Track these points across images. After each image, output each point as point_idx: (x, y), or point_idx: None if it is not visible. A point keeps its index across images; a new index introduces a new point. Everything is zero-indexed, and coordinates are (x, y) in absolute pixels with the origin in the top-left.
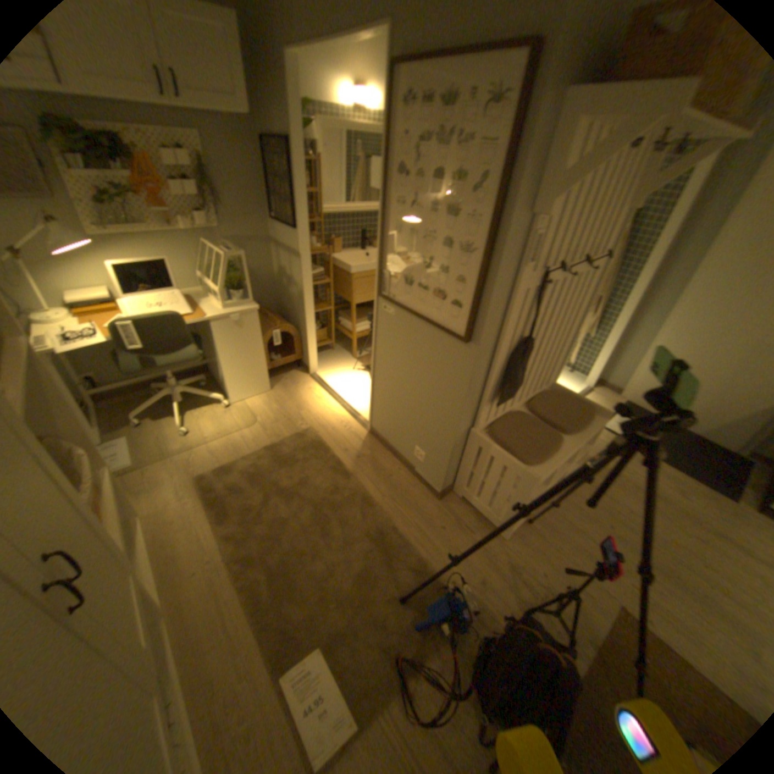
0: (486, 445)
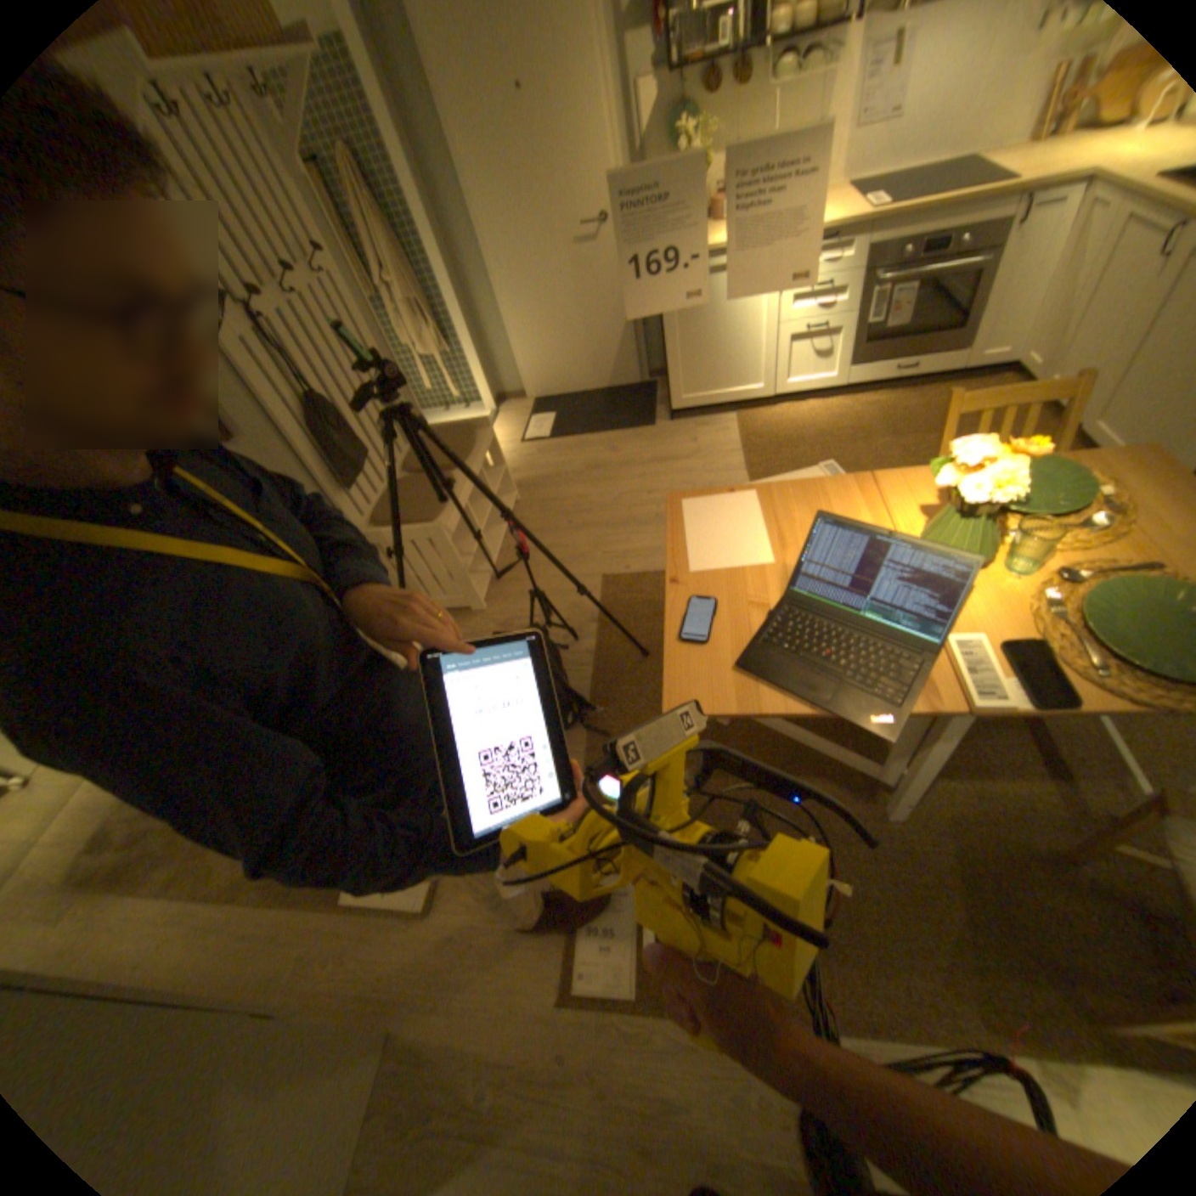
0: (380, 537)
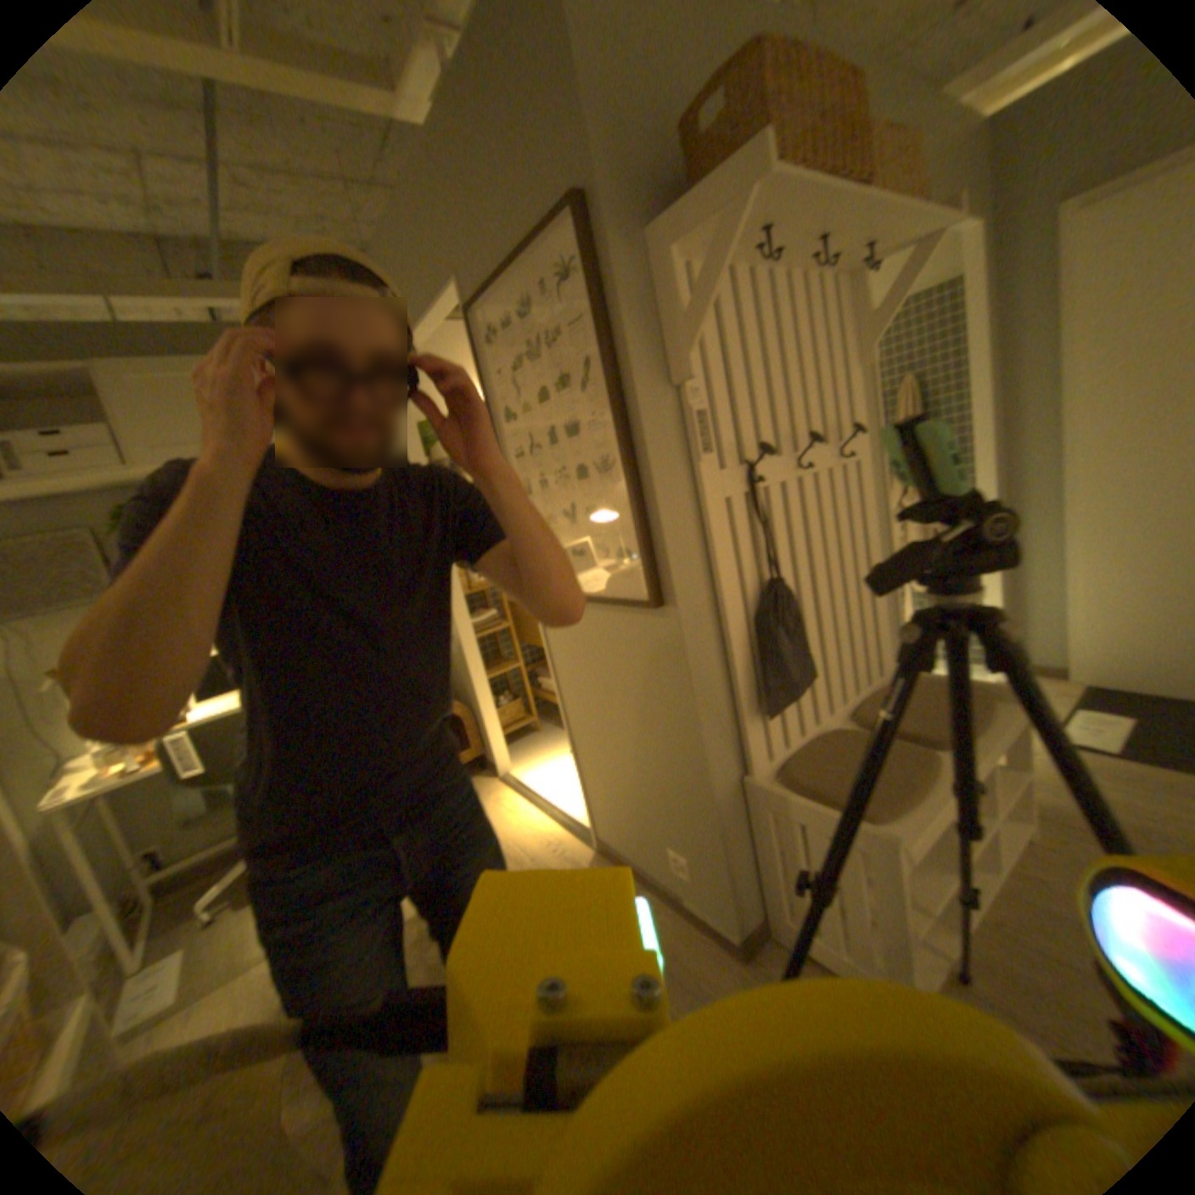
0: (775, 801)
